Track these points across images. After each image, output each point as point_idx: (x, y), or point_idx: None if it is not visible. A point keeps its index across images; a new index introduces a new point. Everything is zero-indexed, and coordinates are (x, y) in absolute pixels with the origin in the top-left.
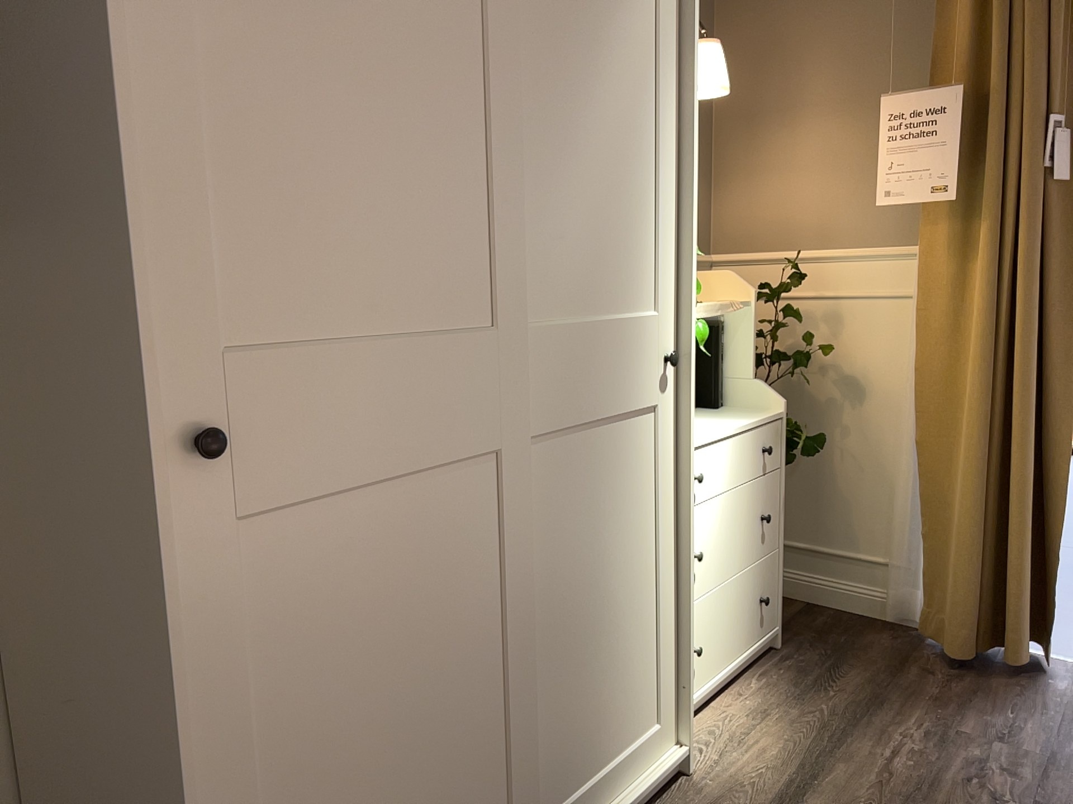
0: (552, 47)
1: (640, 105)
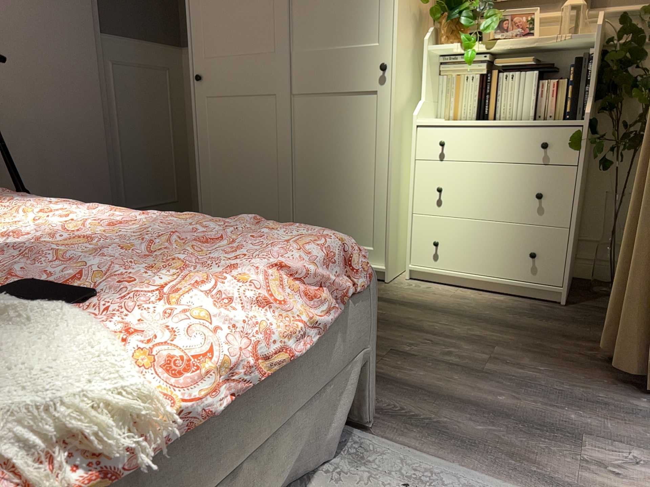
0: None
1: None
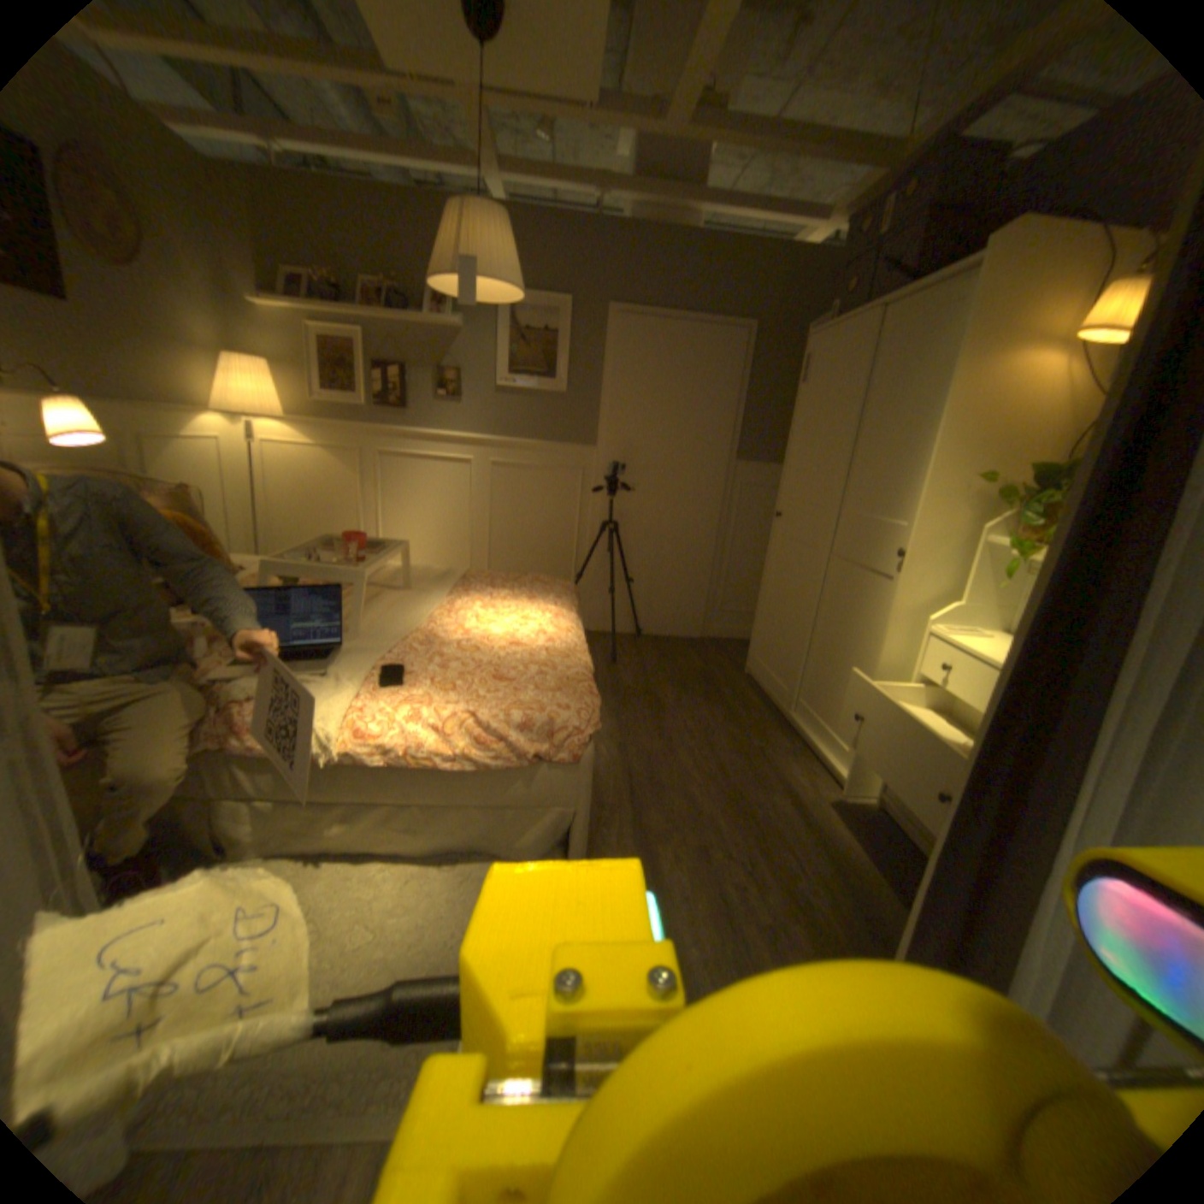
0: (885, 395)
1: (929, 403)
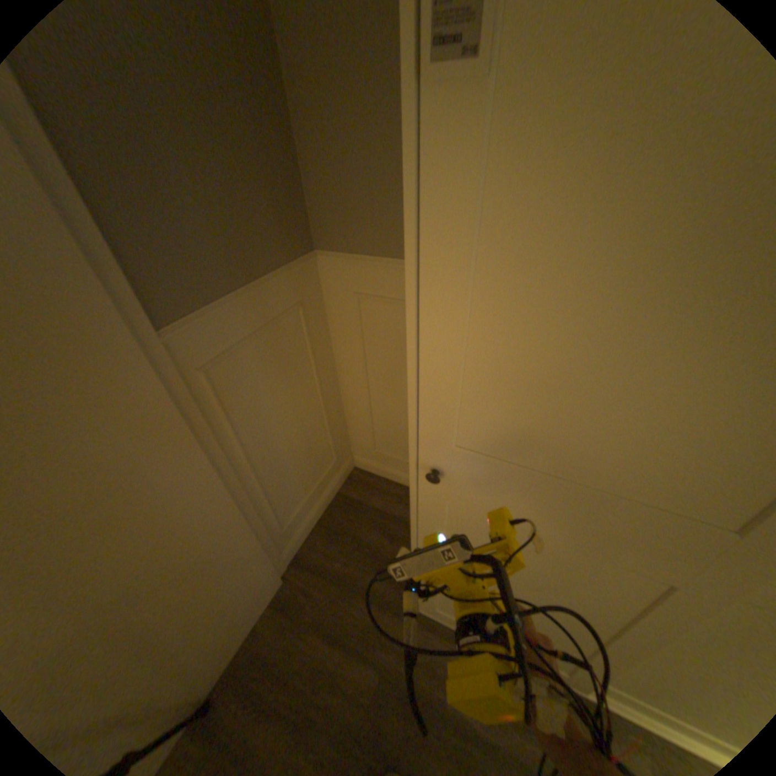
0: None
1: None
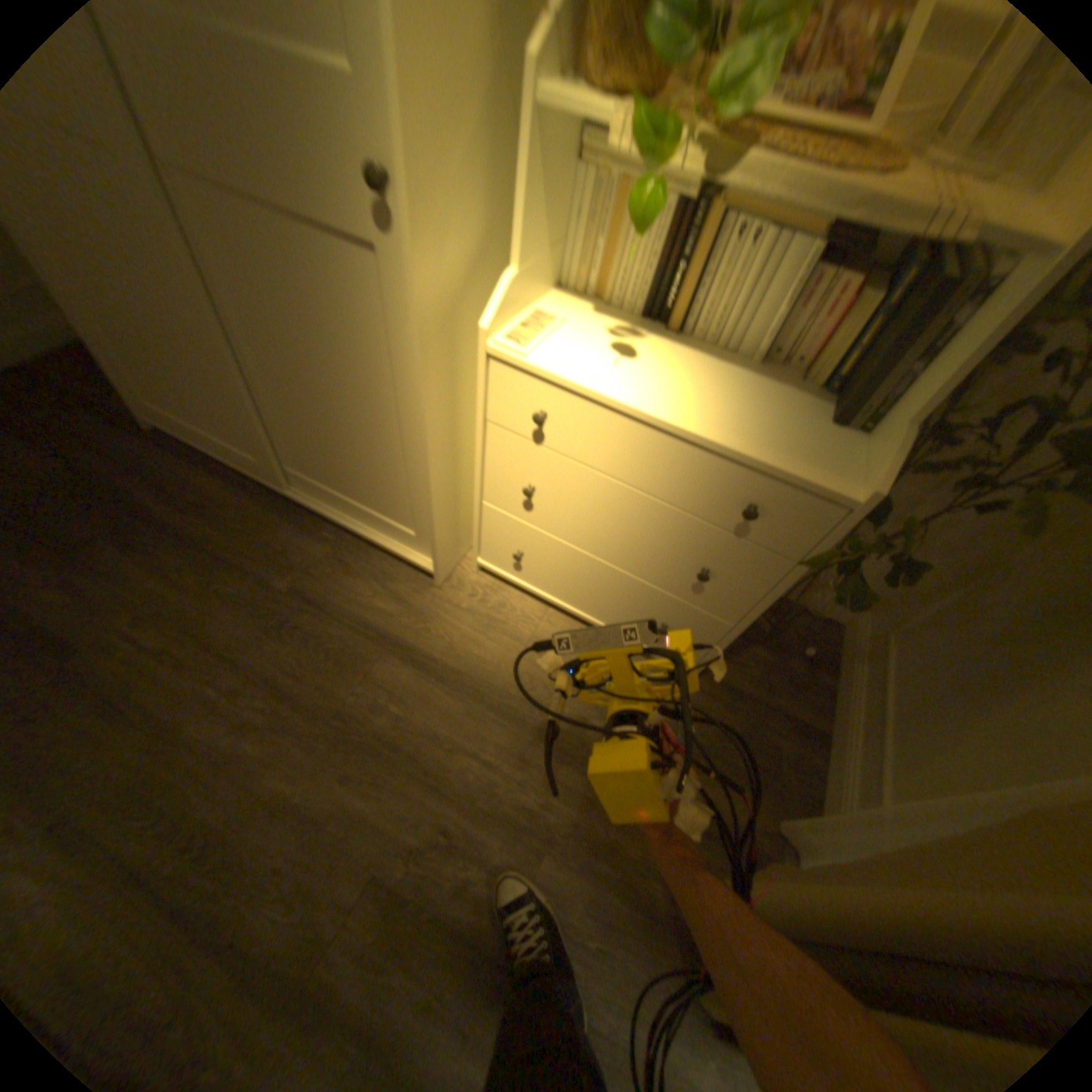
0: None
1: None
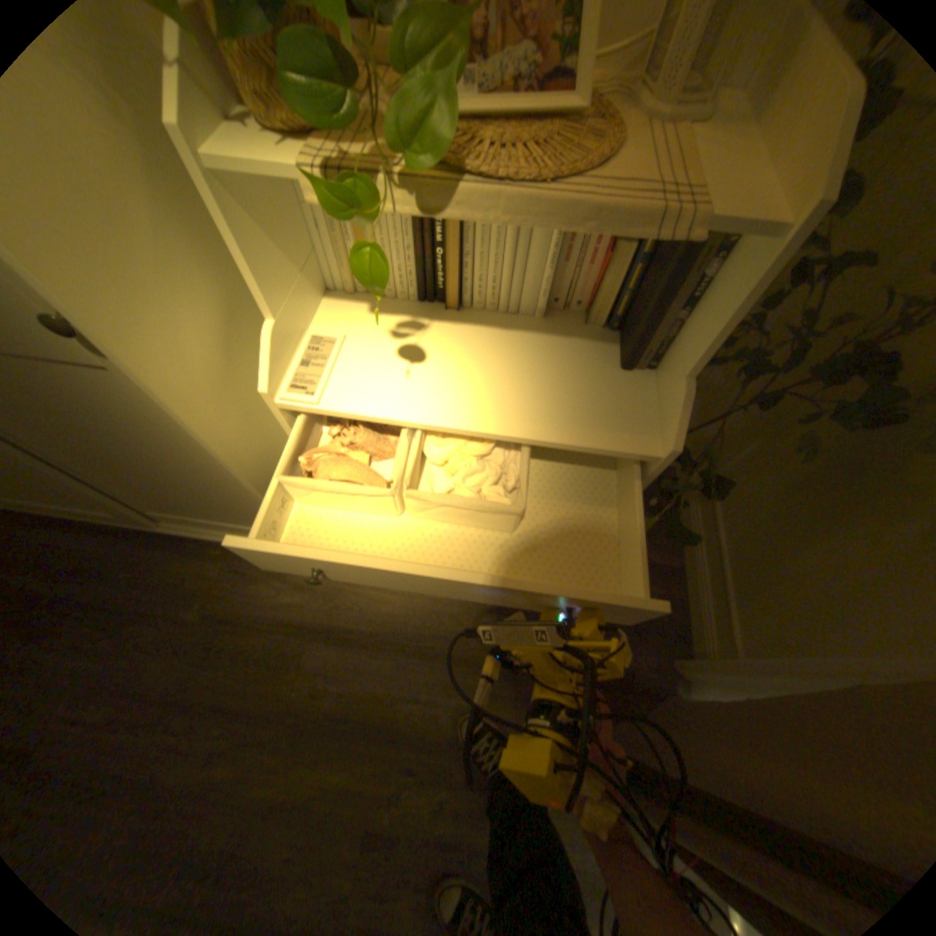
0: None
1: None
